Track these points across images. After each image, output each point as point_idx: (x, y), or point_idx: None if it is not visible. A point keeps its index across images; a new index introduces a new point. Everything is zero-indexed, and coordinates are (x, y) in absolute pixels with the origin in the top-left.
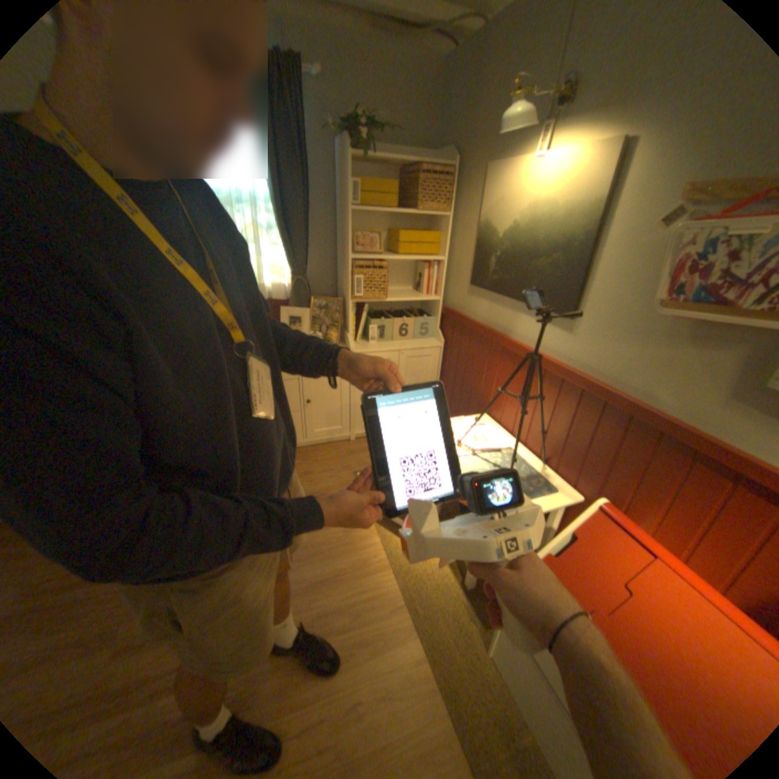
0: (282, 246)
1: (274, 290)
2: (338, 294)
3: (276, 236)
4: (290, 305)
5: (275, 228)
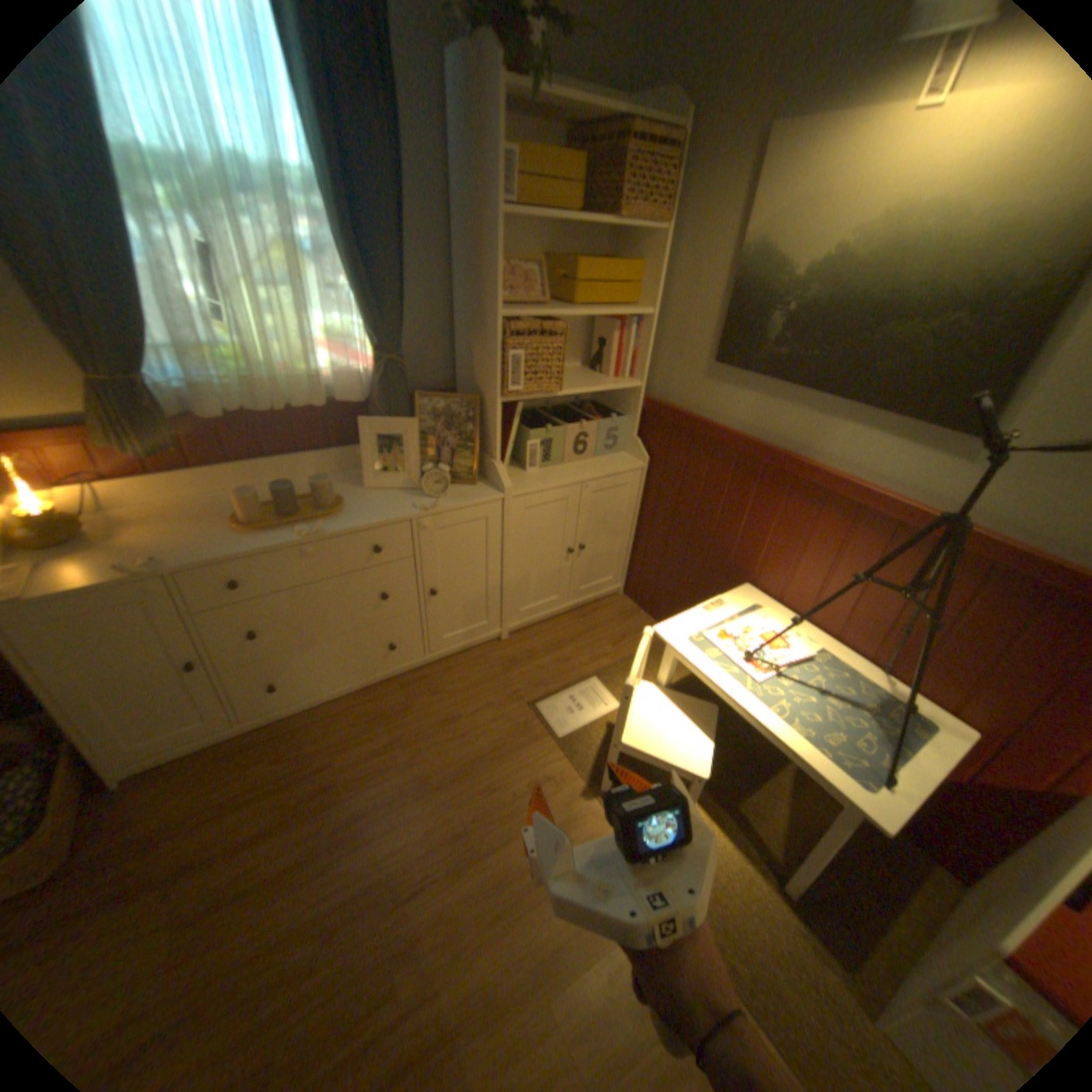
0: (352, 289)
1: (337, 382)
2: (459, 383)
3: (332, 268)
4: (374, 411)
5: (331, 250)
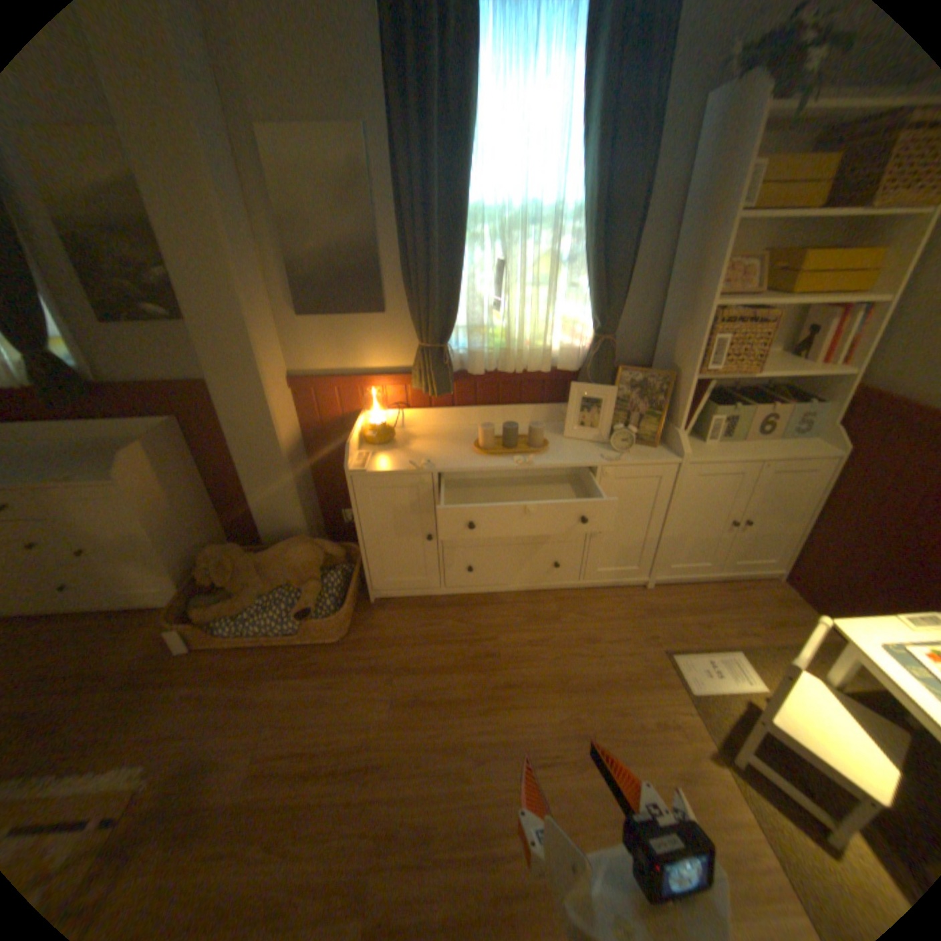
0: (590, 286)
1: (560, 355)
2: (657, 360)
3: (579, 272)
4: (584, 379)
5: (582, 259)
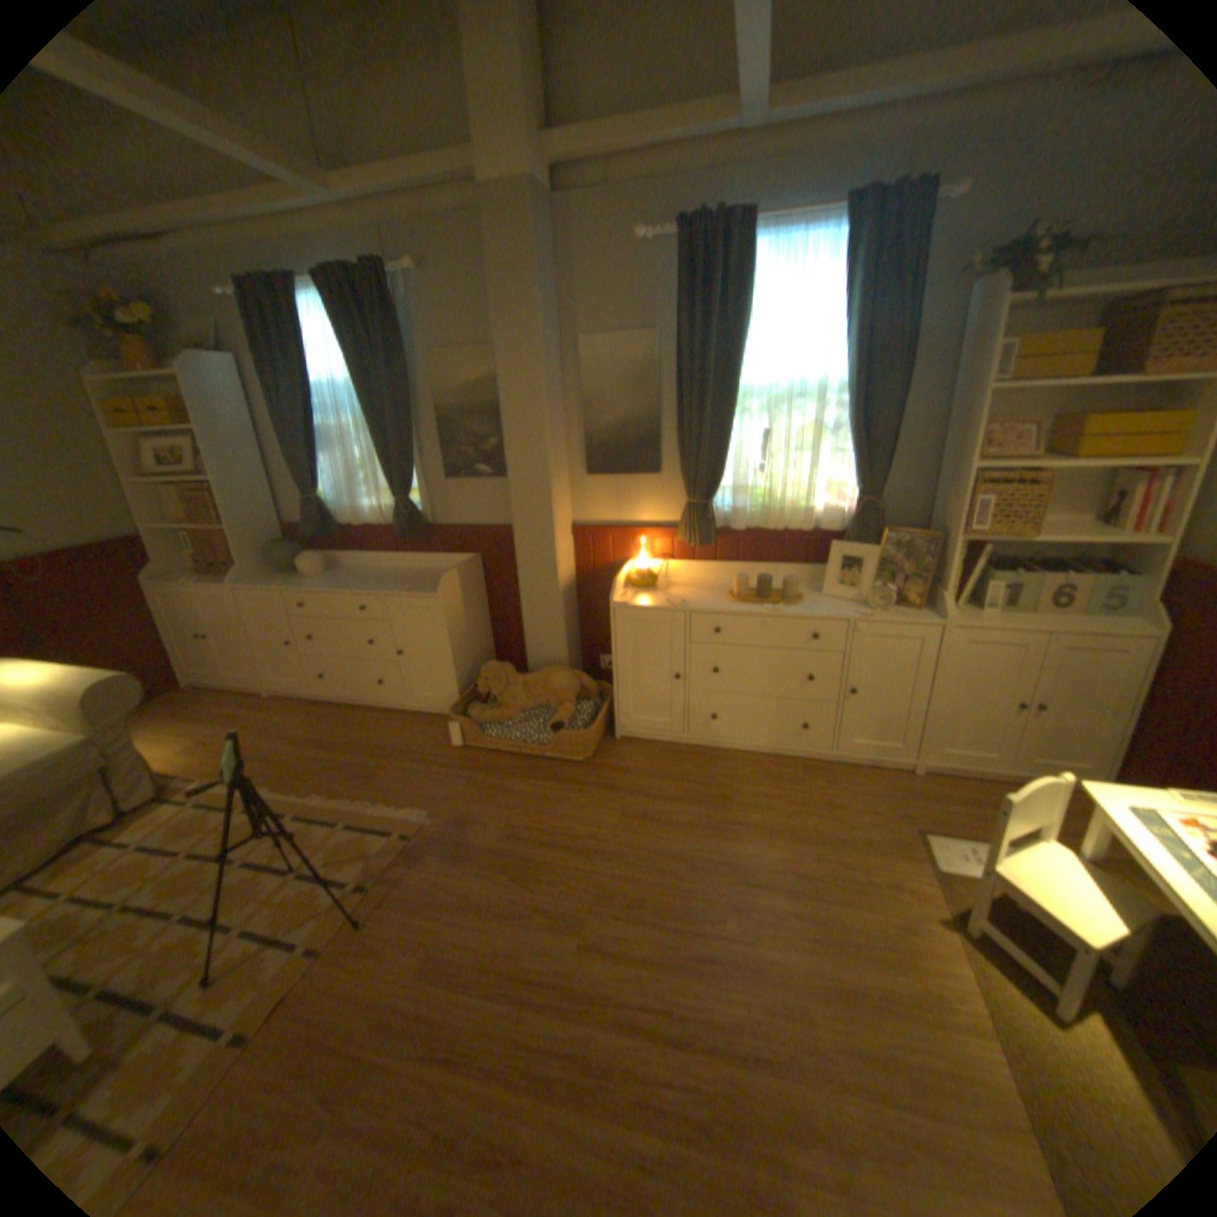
0: (852, 451)
1: (825, 516)
2: (932, 525)
3: (843, 438)
4: (847, 539)
5: (845, 427)
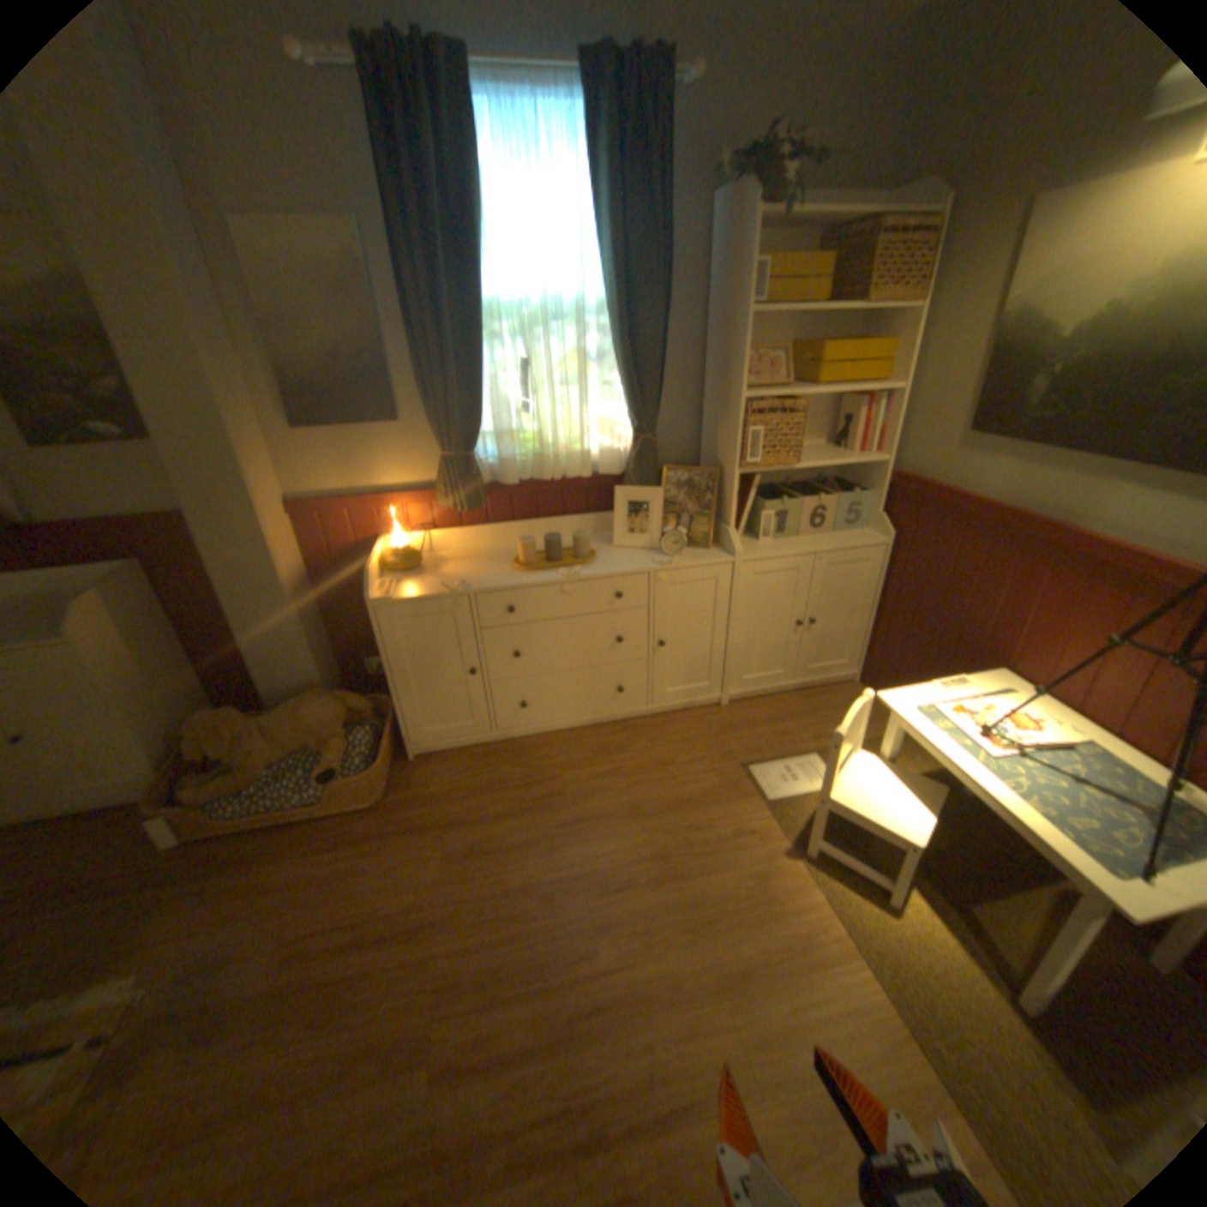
0: (622, 384)
1: (601, 459)
2: (703, 459)
3: (610, 369)
4: (628, 482)
5: (610, 355)
